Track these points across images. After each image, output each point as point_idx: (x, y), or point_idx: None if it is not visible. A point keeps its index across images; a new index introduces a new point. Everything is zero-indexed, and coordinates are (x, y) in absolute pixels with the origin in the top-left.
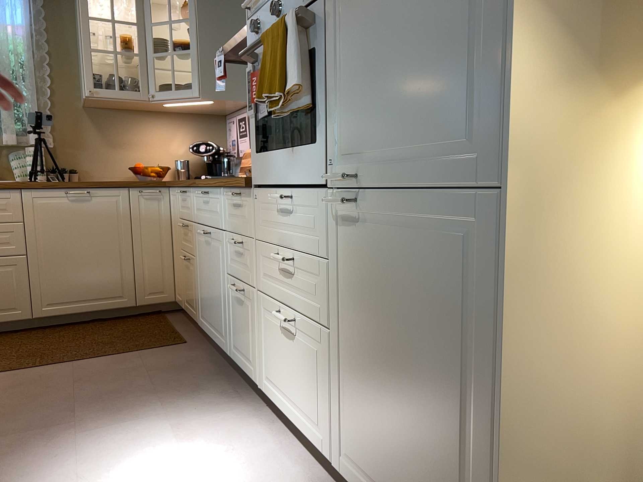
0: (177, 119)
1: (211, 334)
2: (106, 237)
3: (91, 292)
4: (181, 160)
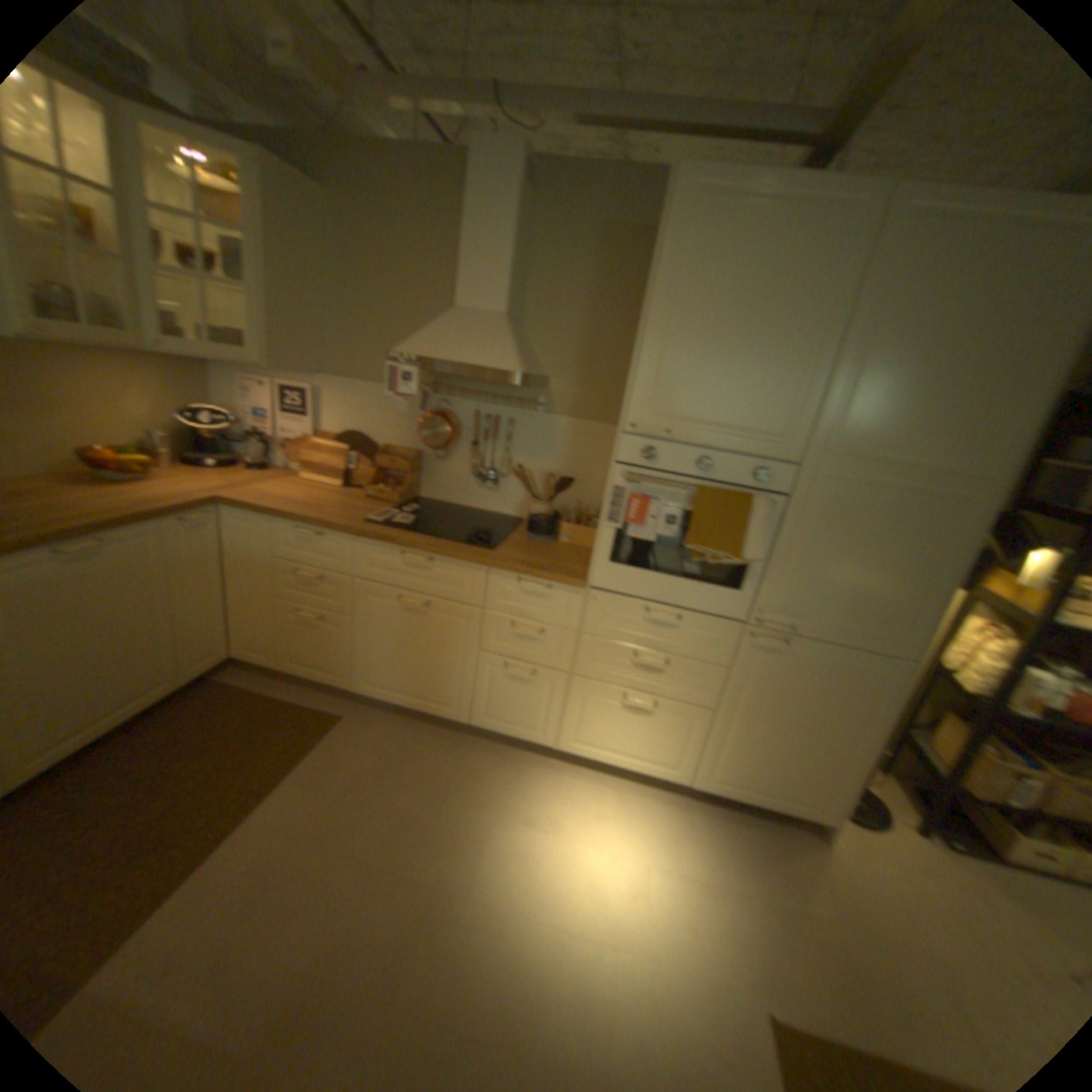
0: (126, 357)
1: (404, 702)
2: (127, 607)
3: (110, 700)
4: (143, 431)
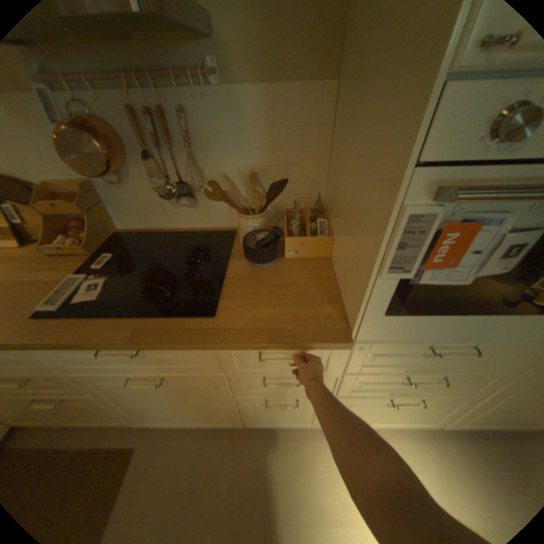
0: None
1: (184, 426)
2: None
3: None
4: None
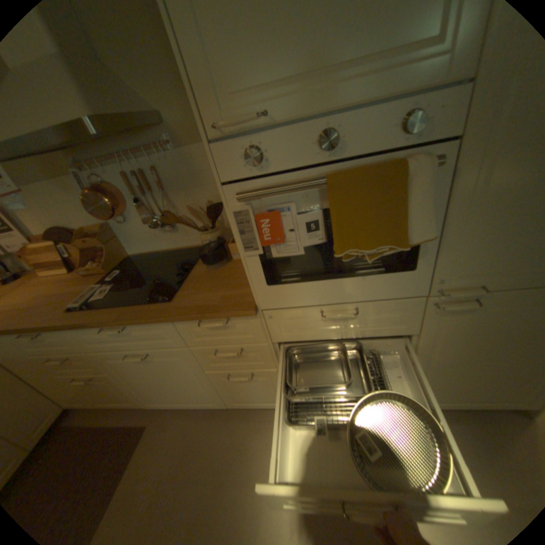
0: None
1: (180, 406)
2: None
3: None
4: None
